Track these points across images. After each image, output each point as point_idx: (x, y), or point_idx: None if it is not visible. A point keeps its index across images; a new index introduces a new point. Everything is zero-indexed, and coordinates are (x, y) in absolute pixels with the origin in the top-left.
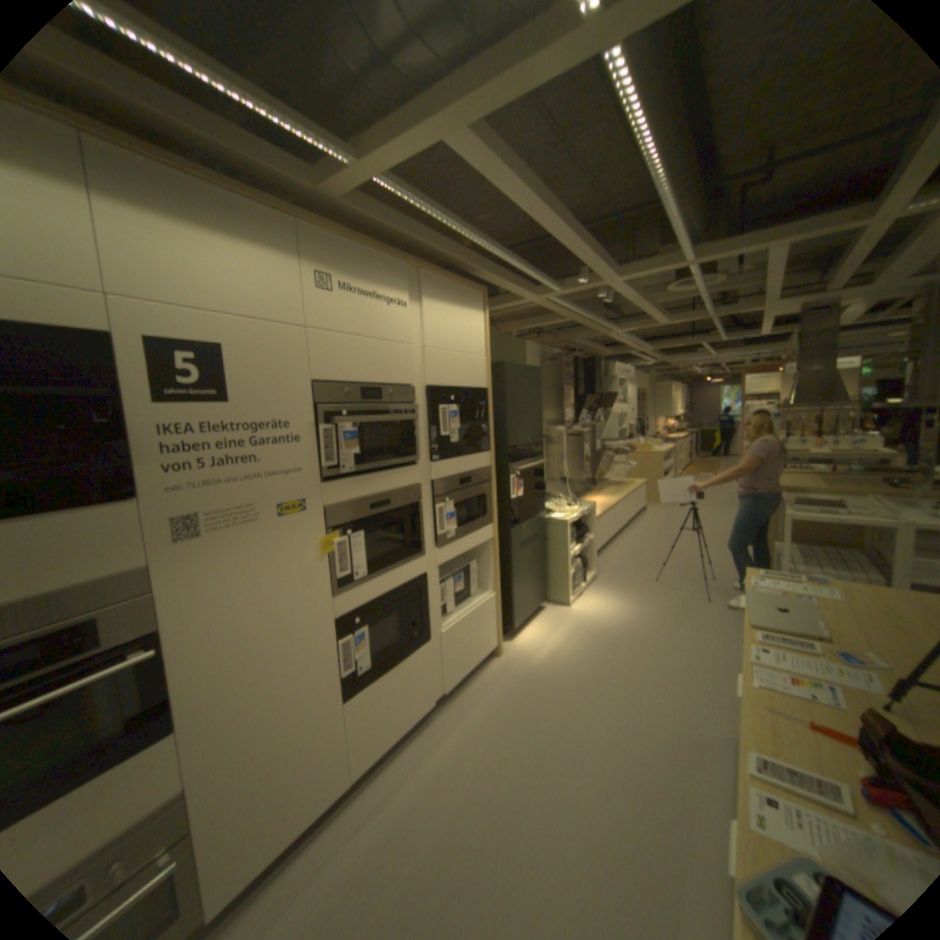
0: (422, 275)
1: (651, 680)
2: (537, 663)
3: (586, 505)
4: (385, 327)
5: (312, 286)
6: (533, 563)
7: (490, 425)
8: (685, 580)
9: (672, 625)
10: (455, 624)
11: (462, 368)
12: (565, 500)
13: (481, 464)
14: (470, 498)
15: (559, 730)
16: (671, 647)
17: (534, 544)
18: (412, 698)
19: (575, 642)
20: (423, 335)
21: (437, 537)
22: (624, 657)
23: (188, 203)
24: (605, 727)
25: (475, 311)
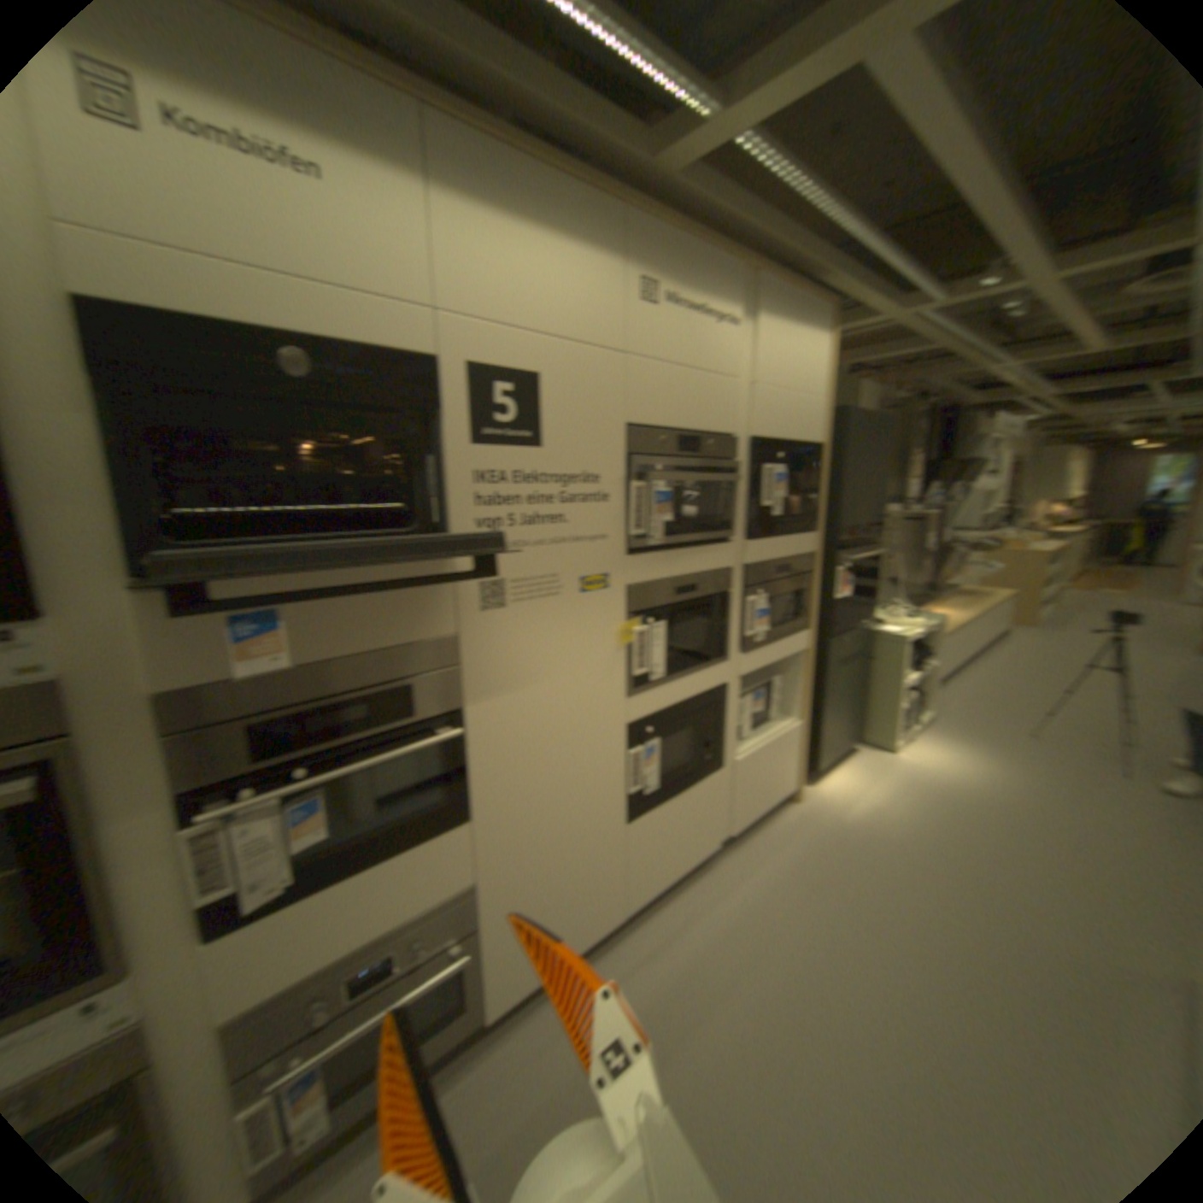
0: (765, 280)
1: (1035, 873)
2: (856, 820)
3: (935, 618)
4: (715, 353)
5: (640, 296)
6: (854, 689)
7: (824, 495)
8: (1085, 742)
9: (1067, 803)
10: (756, 753)
11: (799, 413)
12: (901, 609)
13: (807, 548)
14: (790, 593)
15: (896, 911)
16: (1067, 833)
17: (859, 664)
18: (700, 834)
19: (909, 802)
20: (758, 365)
21: (747, 639)
22: (989, 834)
23: (521, 189)
24: (966, 922)
25: (823, 331)
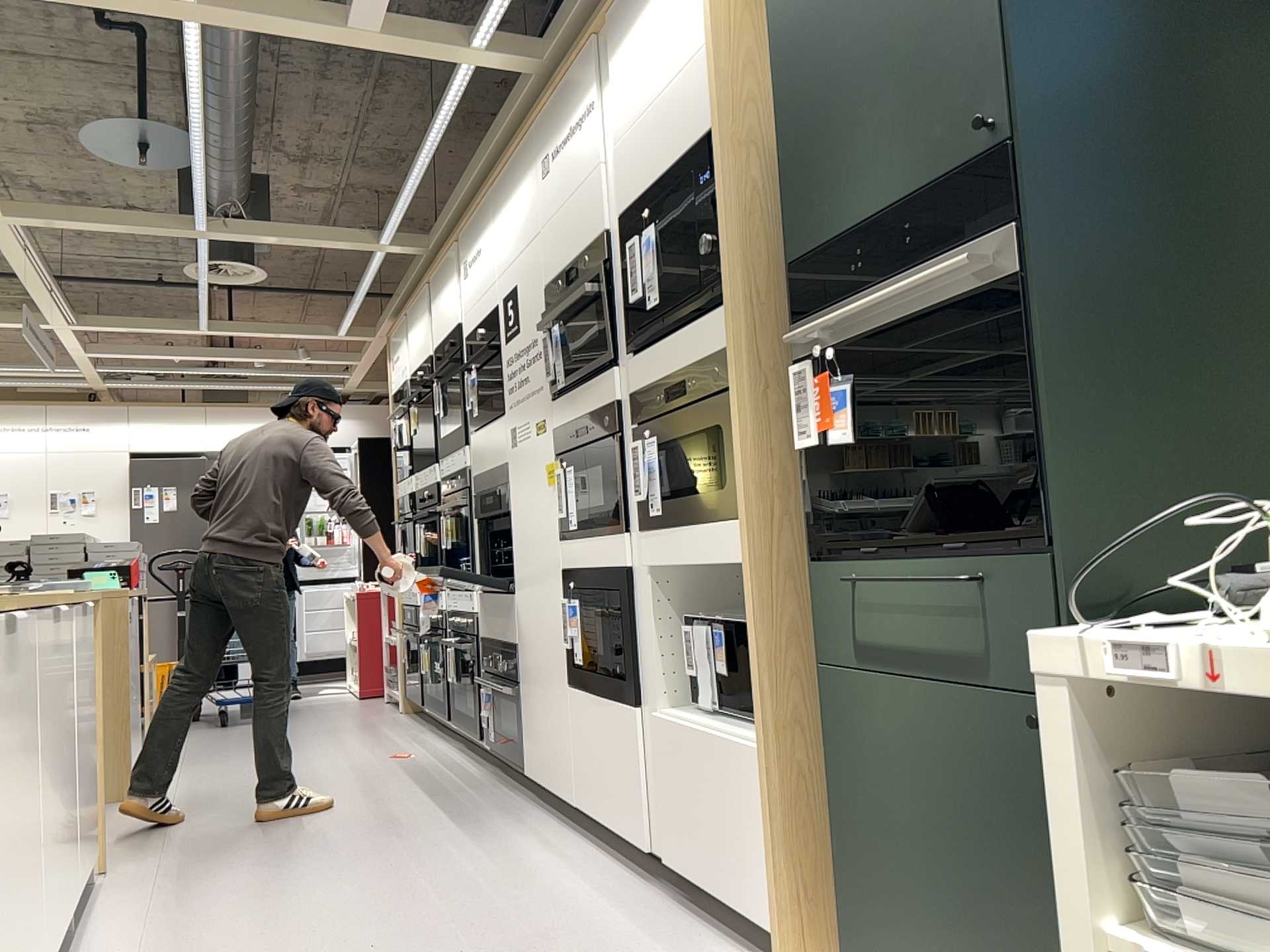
0: (608, 24)
1: None
2: None
3: None
4: (580, 165)
5: (541, 180)
6: (973, 800)
7: (726, 221)
8: None
9: None
10: (676, 723)
11: (665, 126)
12: None
13: (712, 340)
14: (694, 433)
15: None
16: None
17: (978, 704)
18: (621, 782)
19: None
20: (614, 126)
21: (639, 505)
22: None
23: (507, 184)
24: None
25: None
